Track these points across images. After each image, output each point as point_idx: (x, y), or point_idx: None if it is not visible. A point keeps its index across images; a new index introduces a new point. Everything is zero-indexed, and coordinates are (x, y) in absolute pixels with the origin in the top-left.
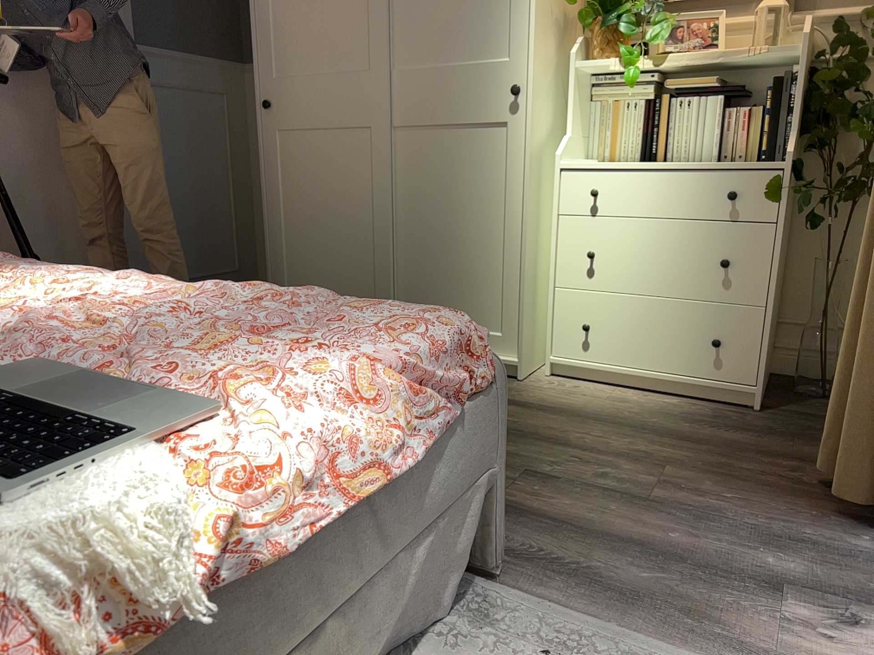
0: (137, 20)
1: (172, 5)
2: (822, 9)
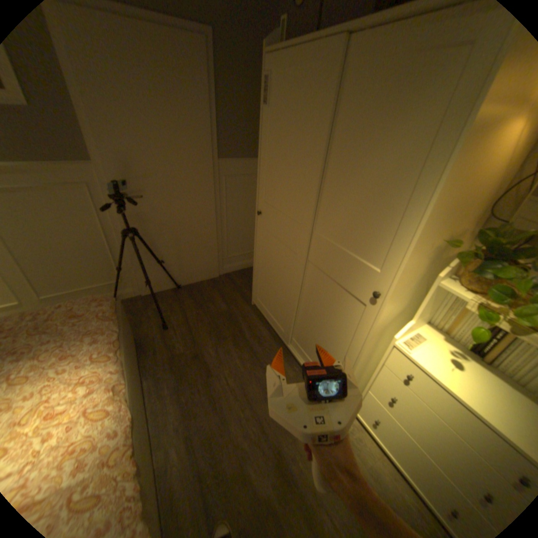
0: (219, 146)
1: (239, 133)
2: None
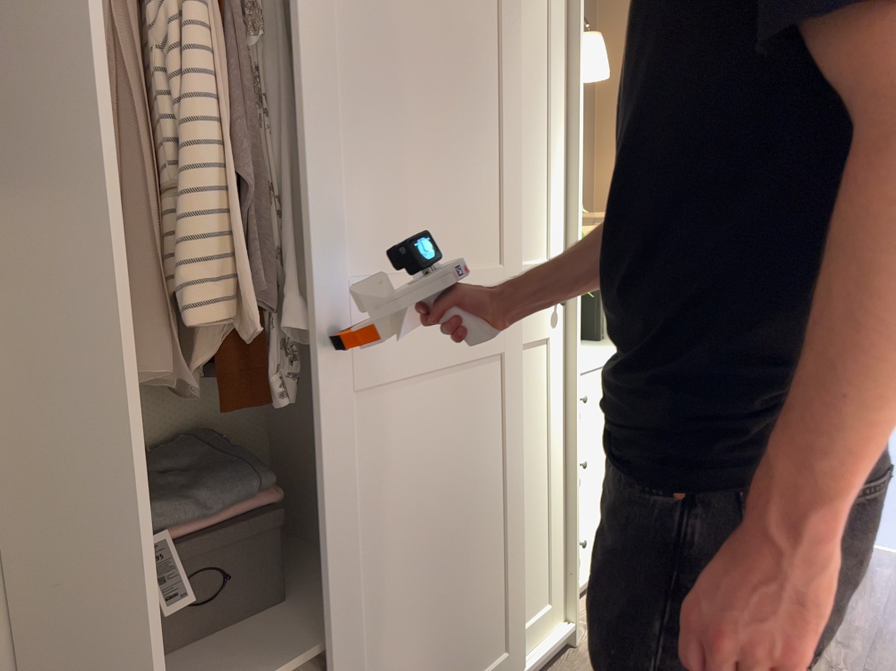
0: None
1: None
2: None
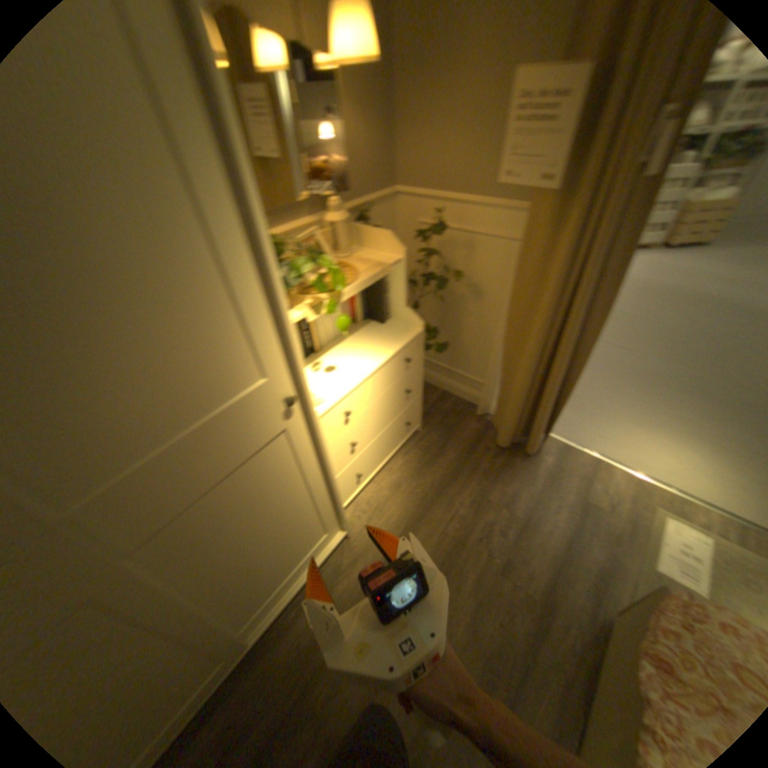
0: None
1: None
2: (344, 204)
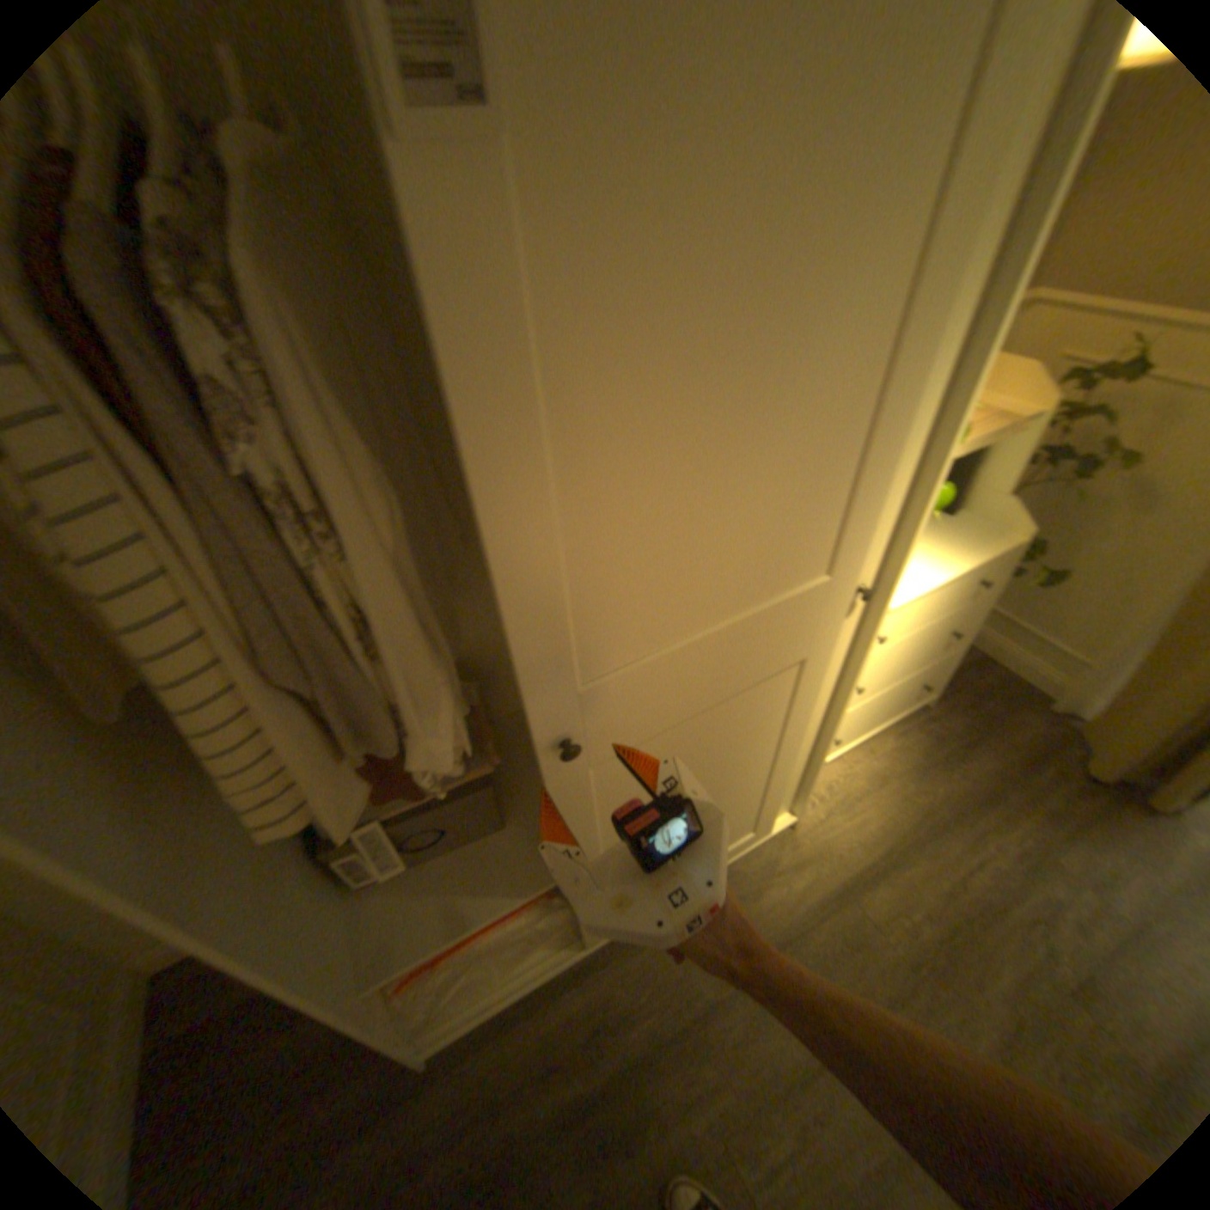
0: None
1: None
2: None
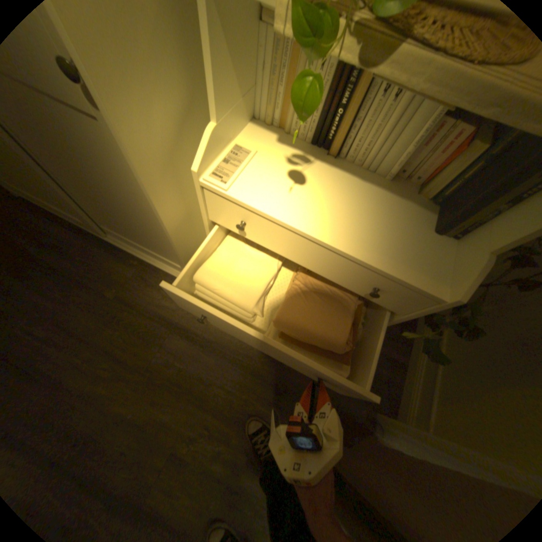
0: None
1: None
2: None
